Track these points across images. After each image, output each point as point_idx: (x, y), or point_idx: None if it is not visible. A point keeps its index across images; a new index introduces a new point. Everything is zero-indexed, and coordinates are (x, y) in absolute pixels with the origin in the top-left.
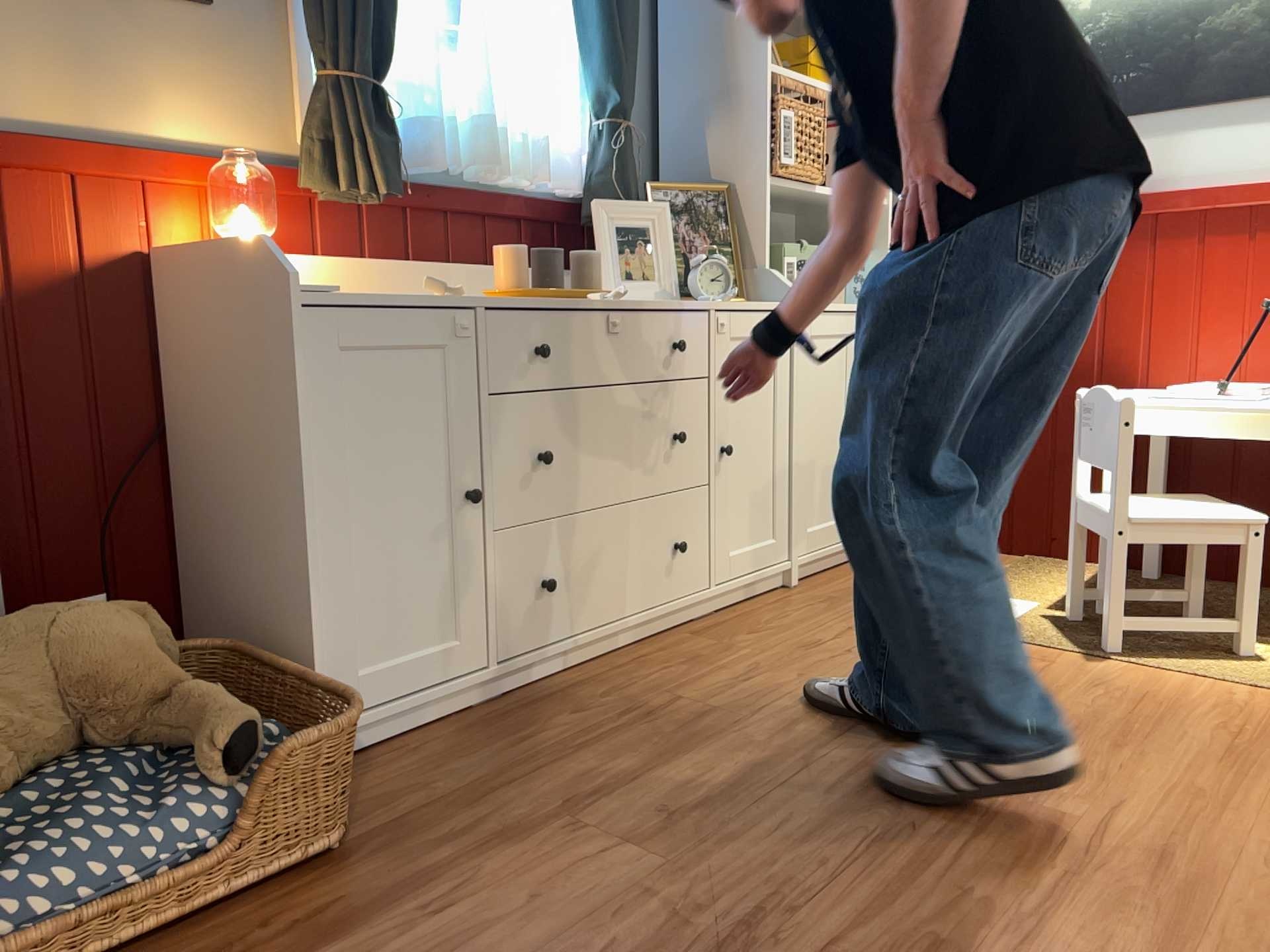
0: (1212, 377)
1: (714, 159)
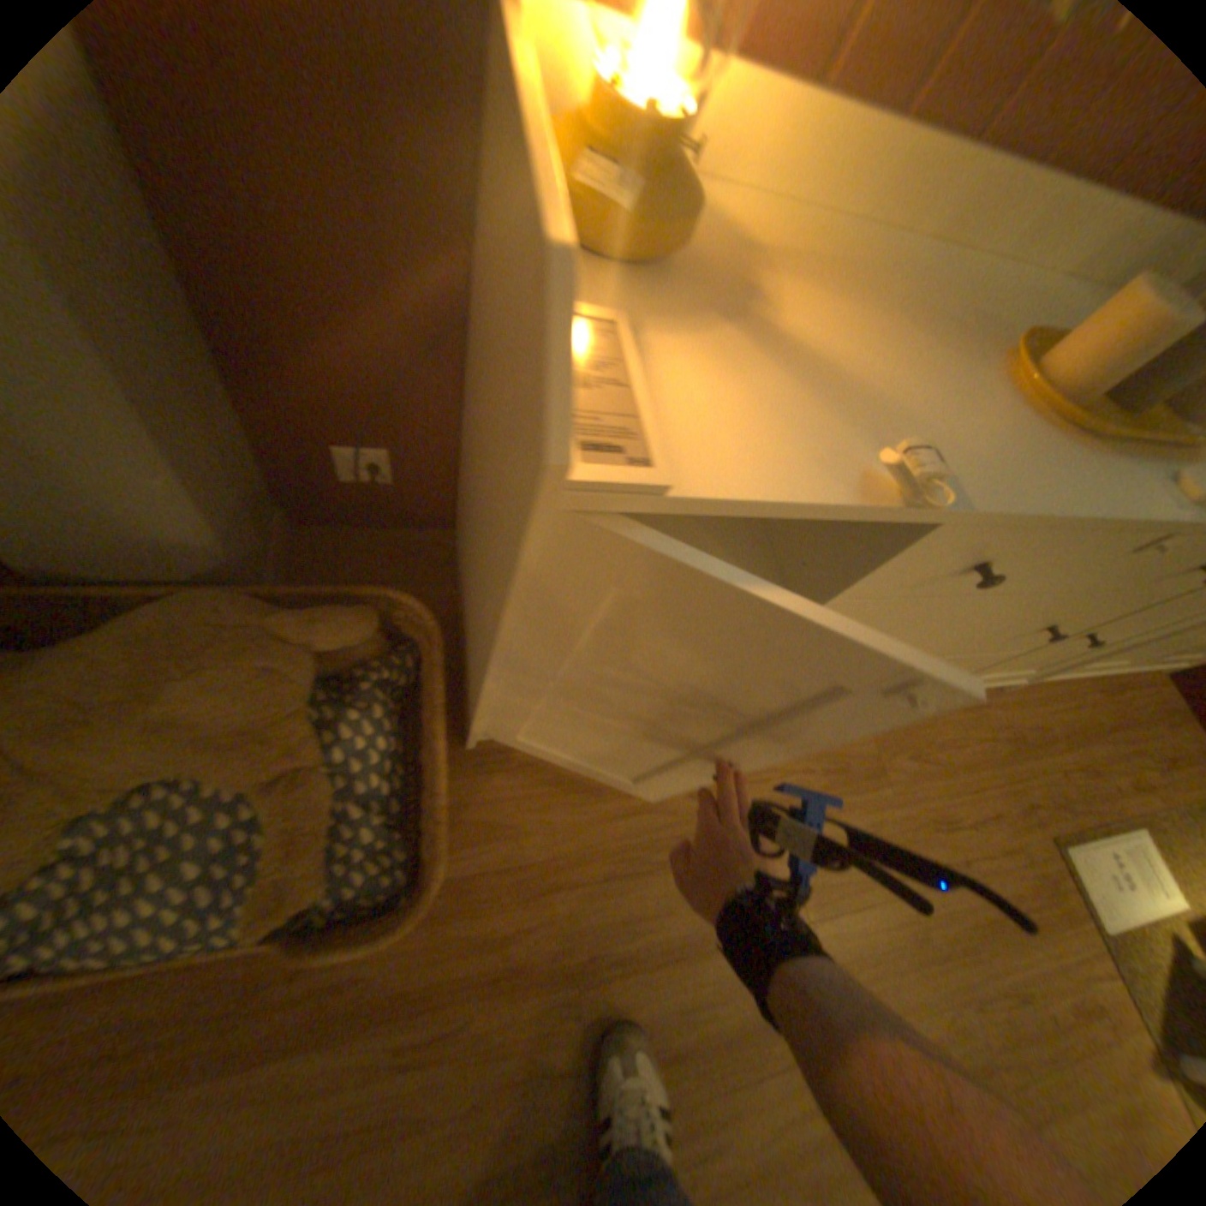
0: None
1: None
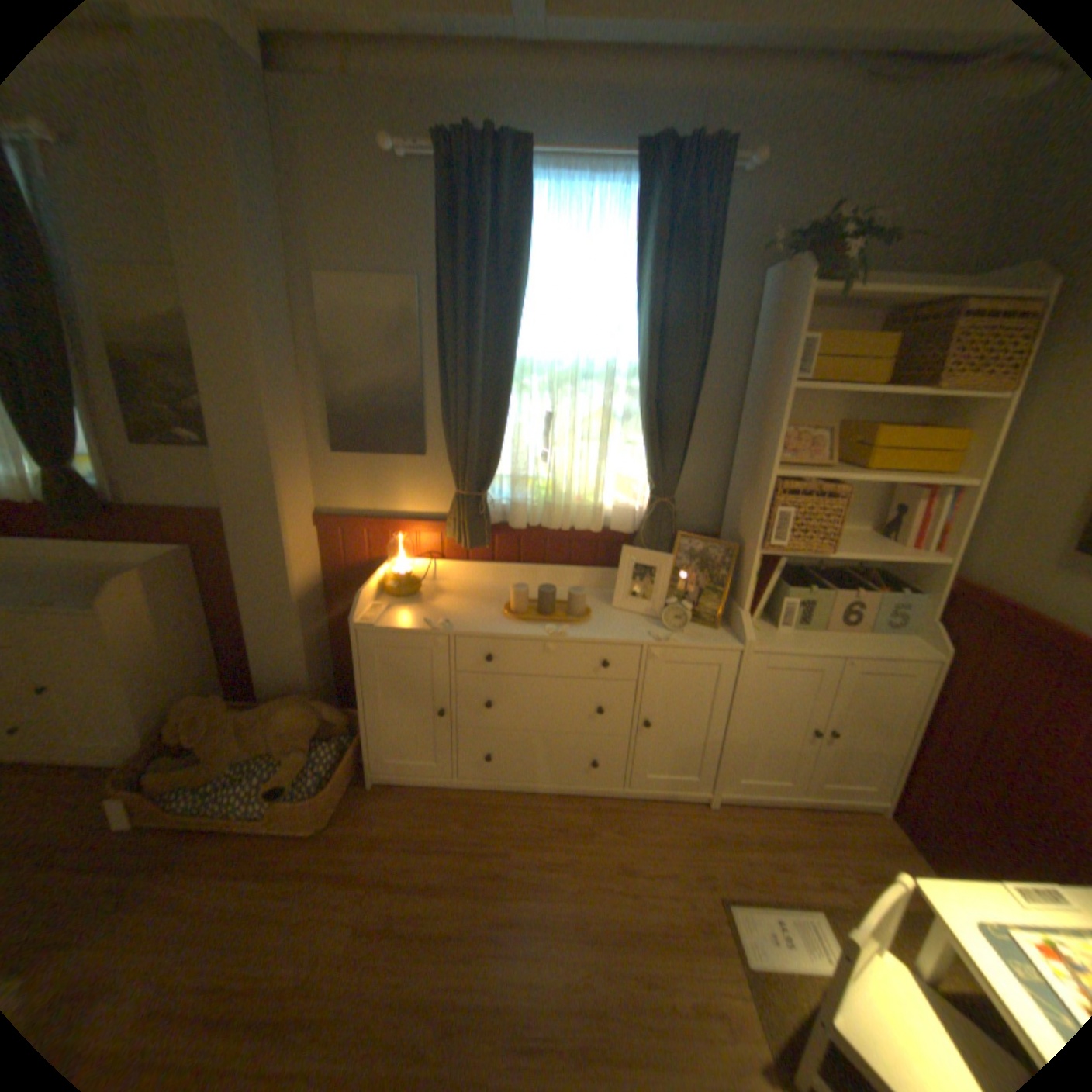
0: None
1: (742, 519)
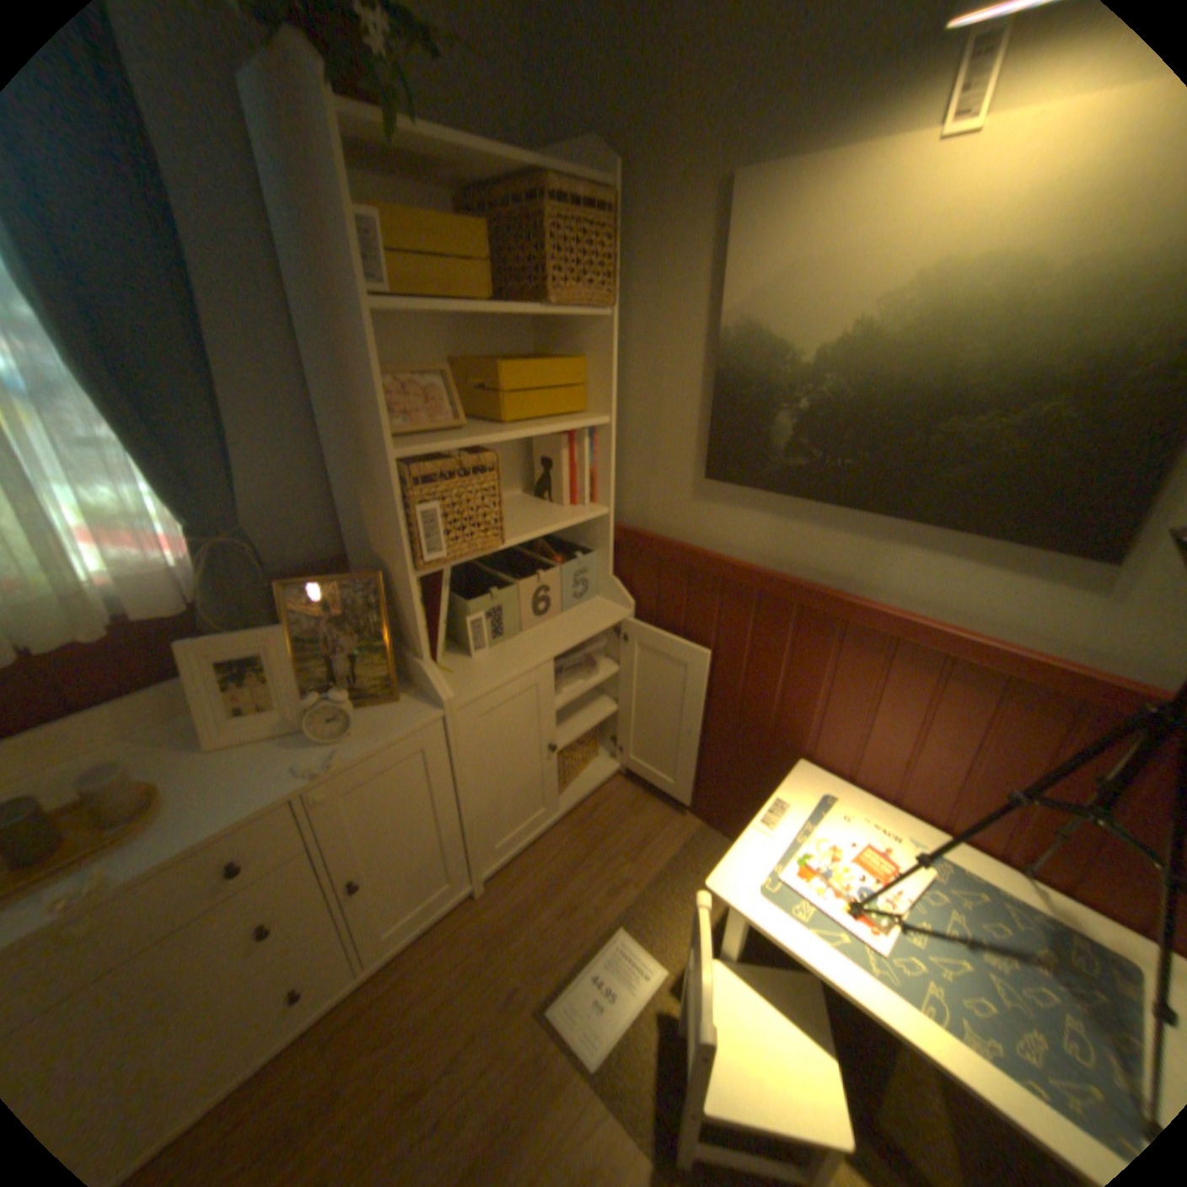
0: (875, 781)
1: (371, 530)
